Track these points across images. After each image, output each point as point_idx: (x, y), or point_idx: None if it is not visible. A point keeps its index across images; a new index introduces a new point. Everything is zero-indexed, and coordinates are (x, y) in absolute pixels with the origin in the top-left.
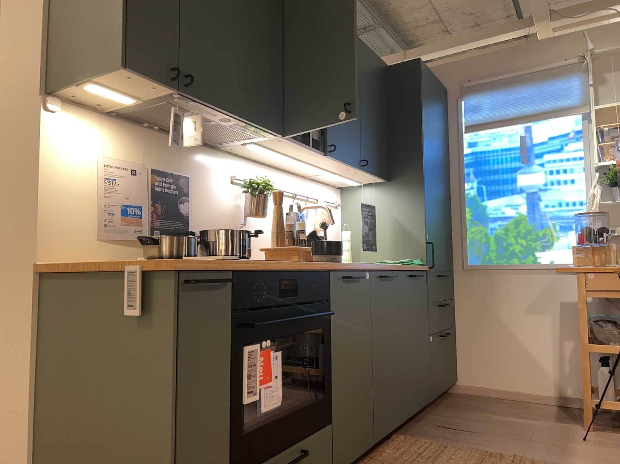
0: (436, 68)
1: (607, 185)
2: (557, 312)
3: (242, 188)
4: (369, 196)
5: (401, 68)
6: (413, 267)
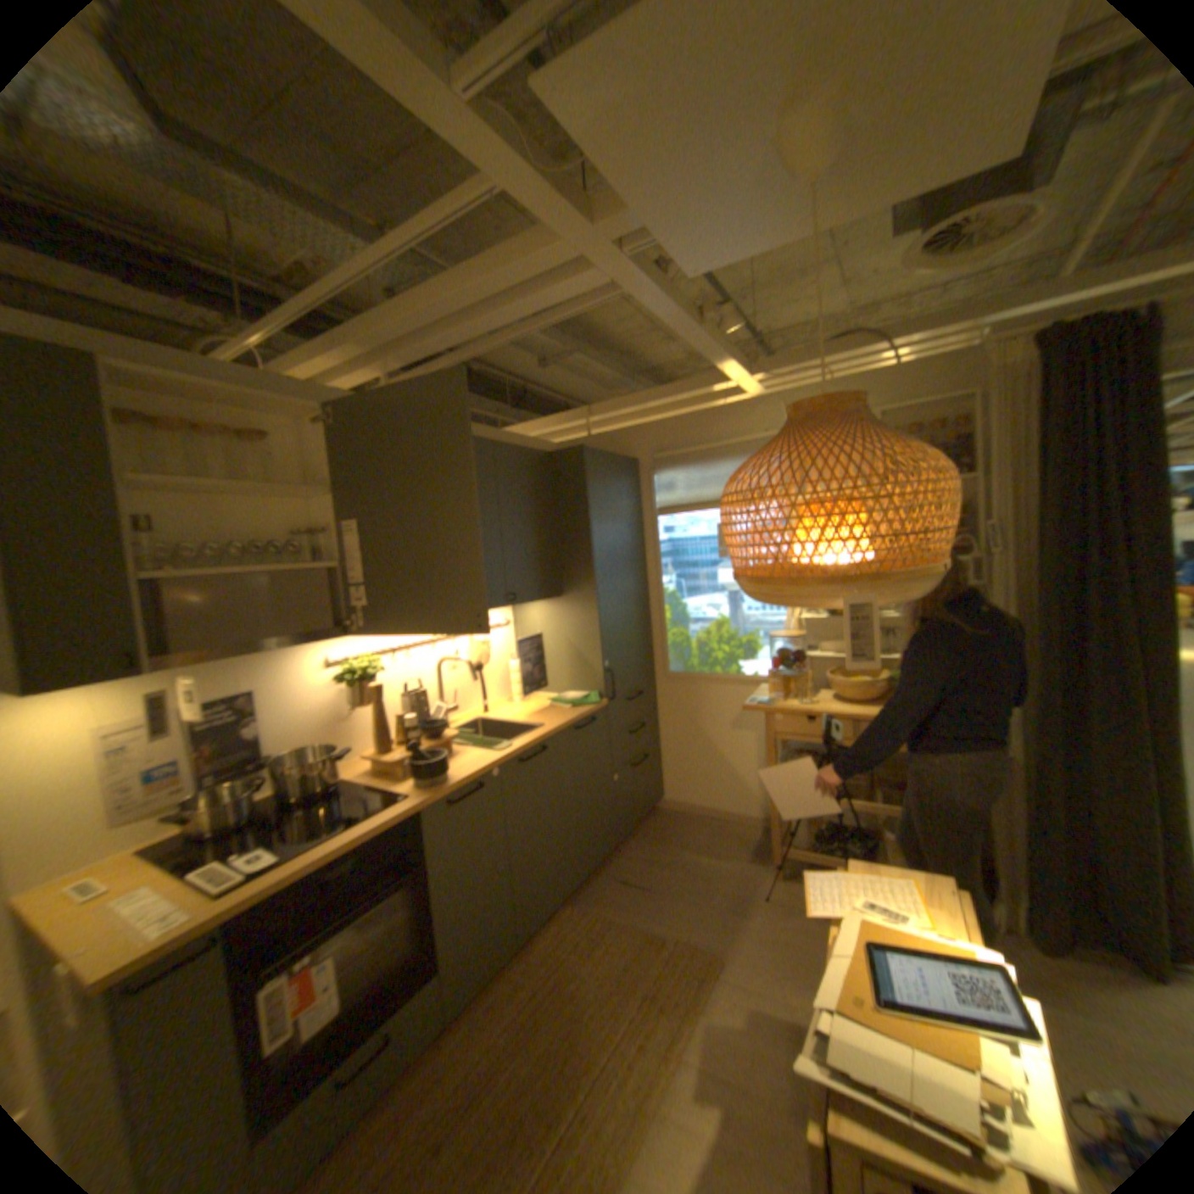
0: (623, 431)
1: None
2: (761, 731)
3: (335, 680)
4: (539, 614)
5: (562, 457)
6: (580, 714)
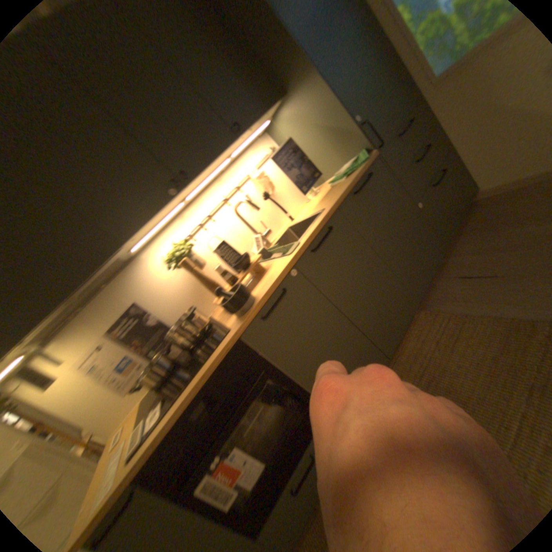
0: None
1: None
2: None
3: (172, 265)
4: (286, 120)
5: None
6: (356, 175)
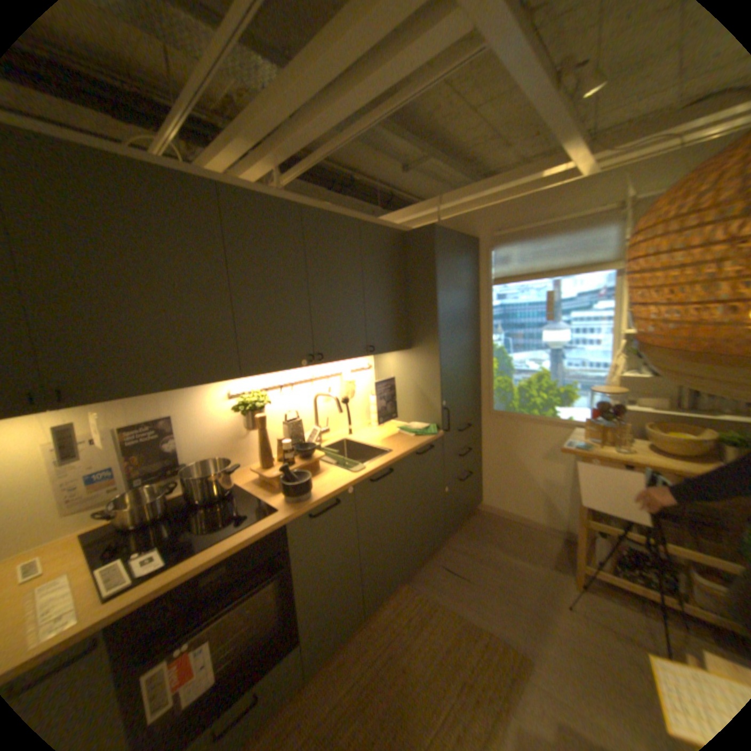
0: (468, 214)
1: (636, 352)
2: (572, 464)
3: (235, 409)
4: (394, 361)
5: (417, 234)
6: (422, 441)
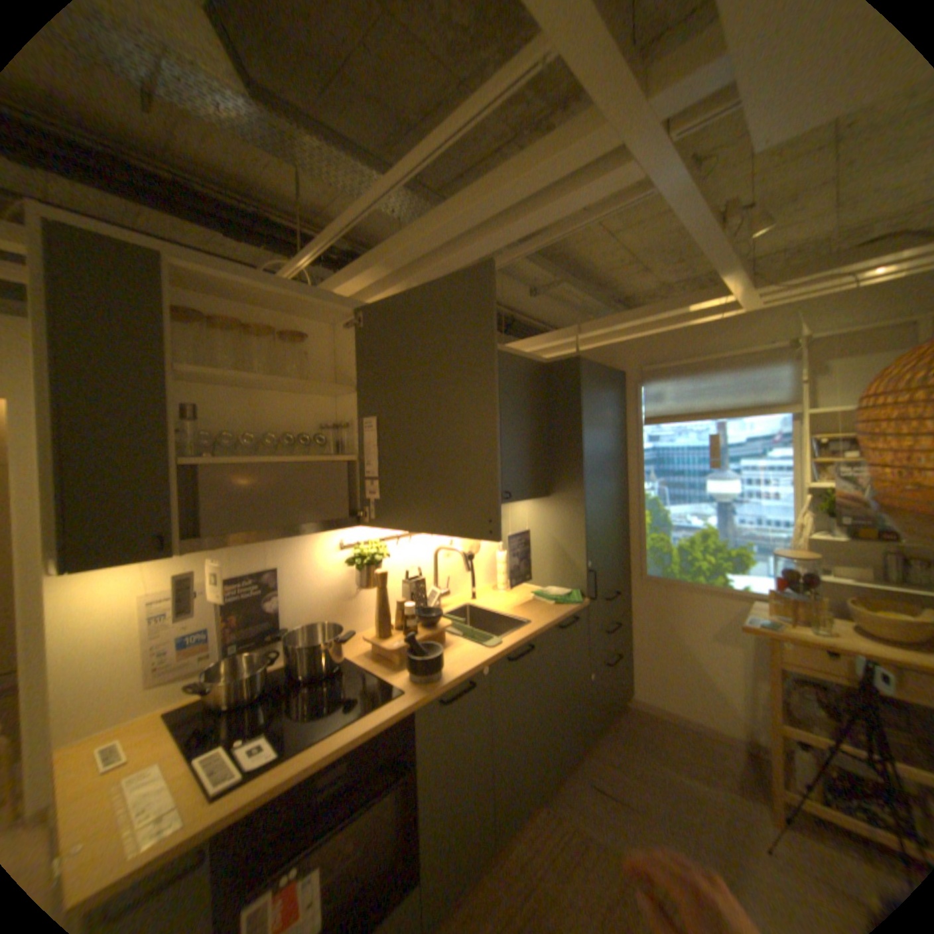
0: (612, 345)
1: (825, 510)
2: (751, 649)
3: (348, 562)
4: (527, 510)
5: (559, 367)
6: (565, 612)
